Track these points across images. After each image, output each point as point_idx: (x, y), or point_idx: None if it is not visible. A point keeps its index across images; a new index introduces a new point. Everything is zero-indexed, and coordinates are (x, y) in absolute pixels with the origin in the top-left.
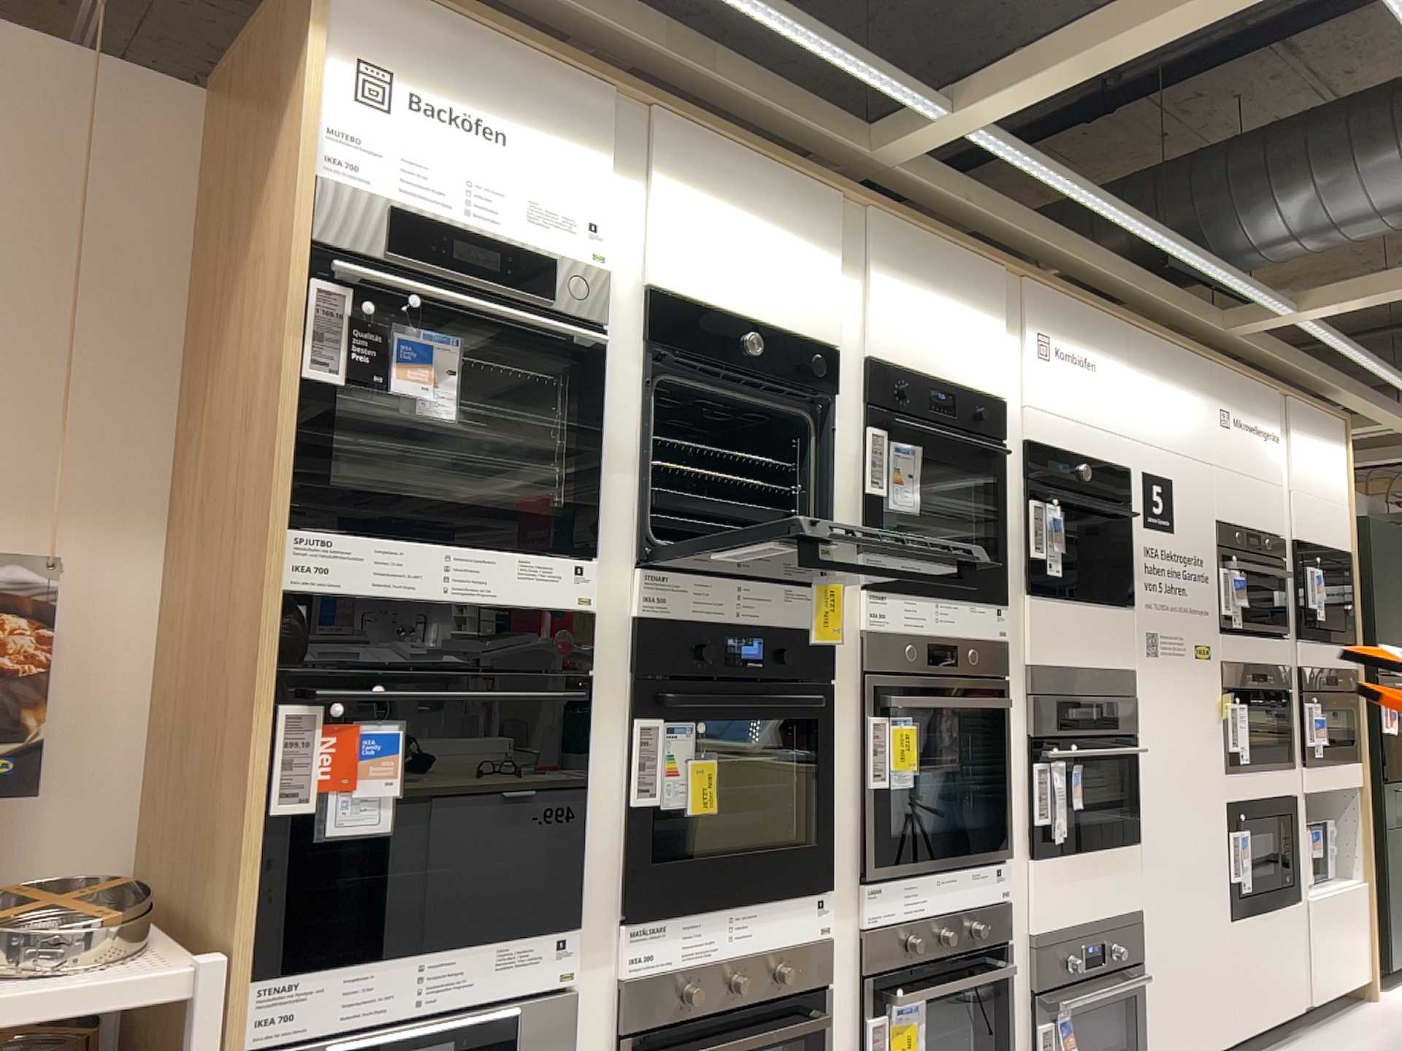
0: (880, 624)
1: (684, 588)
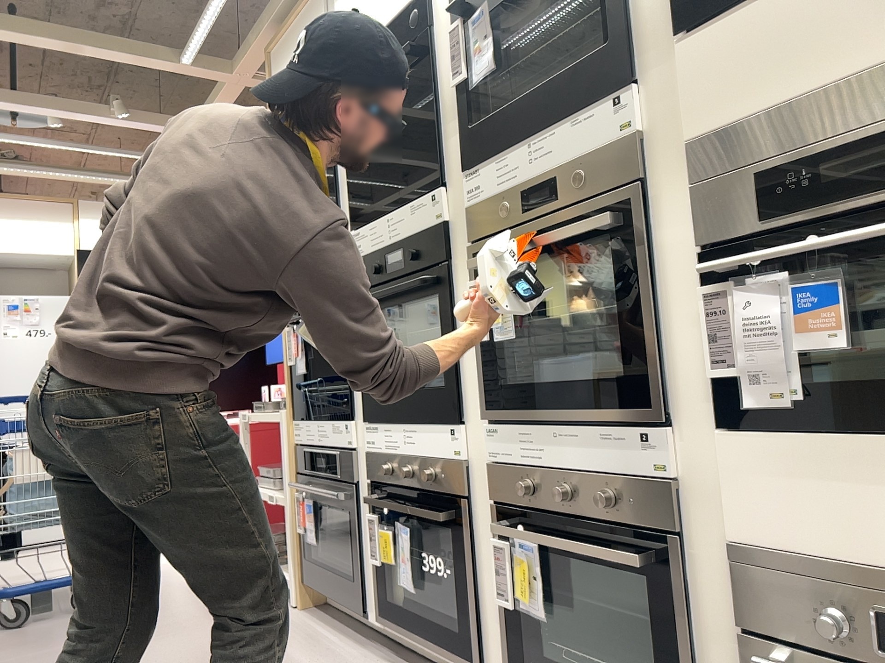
0: (482, 195)
1: (364, 235)
